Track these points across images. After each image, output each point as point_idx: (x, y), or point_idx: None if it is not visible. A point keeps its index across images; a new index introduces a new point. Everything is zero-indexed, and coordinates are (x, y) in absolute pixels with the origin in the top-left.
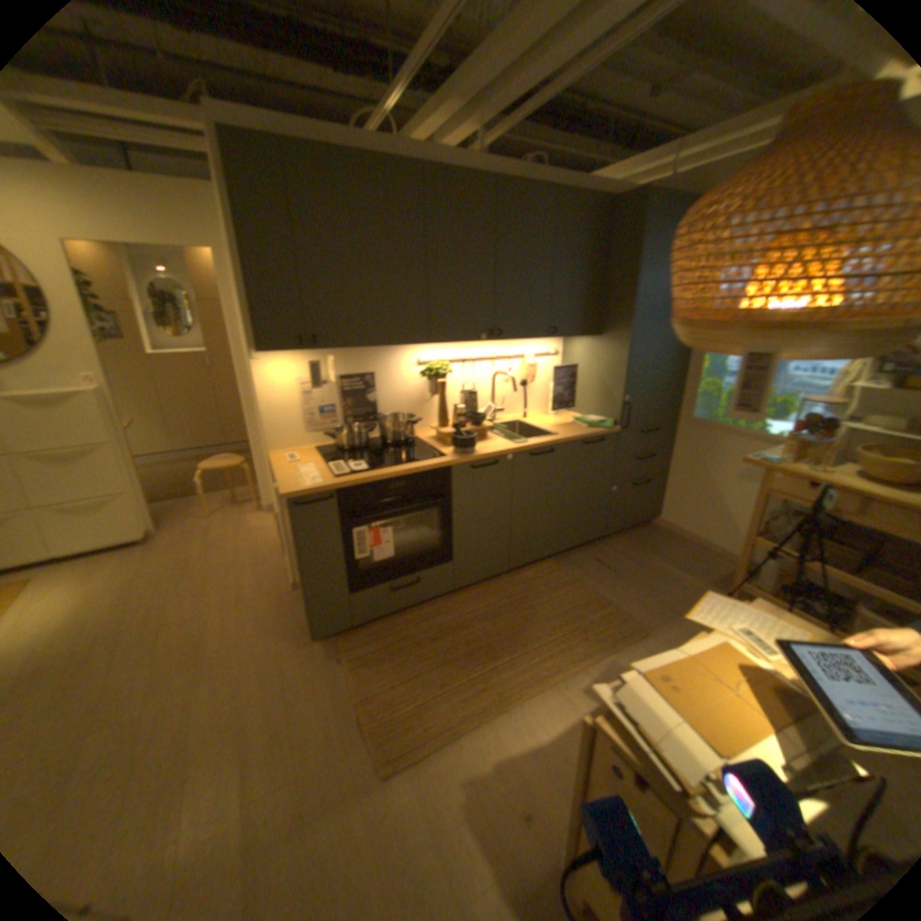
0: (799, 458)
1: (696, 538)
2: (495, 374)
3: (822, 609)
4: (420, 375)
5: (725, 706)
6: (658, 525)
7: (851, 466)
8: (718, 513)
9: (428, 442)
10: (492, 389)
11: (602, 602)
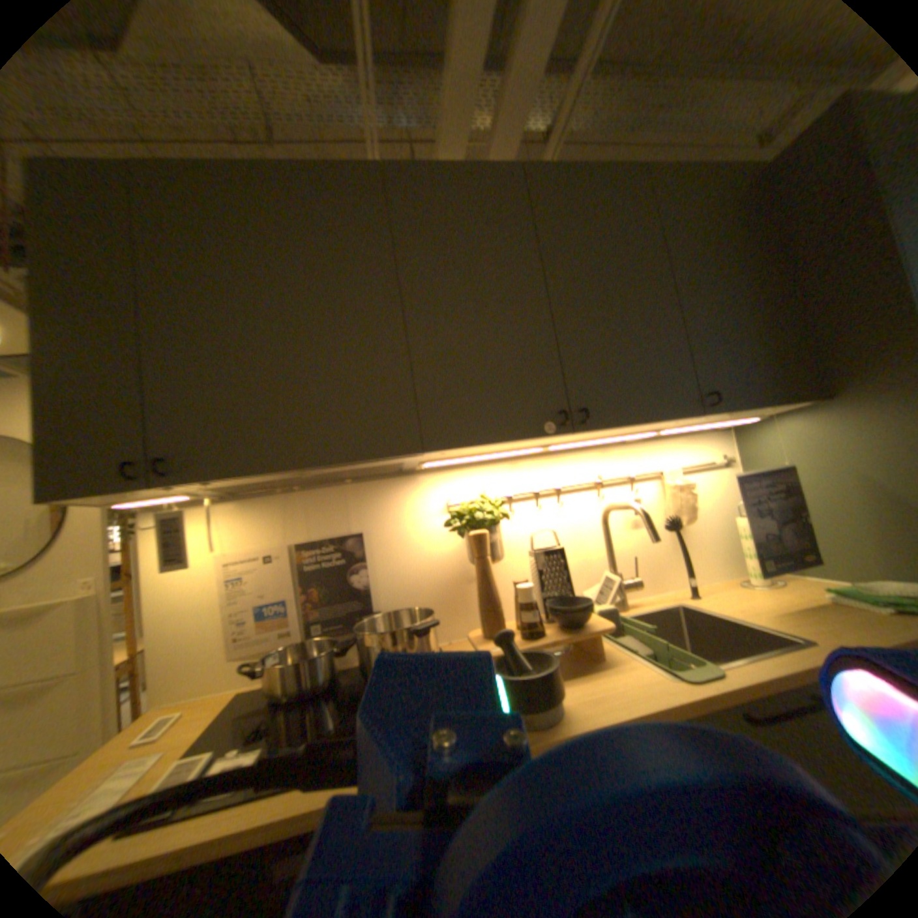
0: None
1: None
2: (607, 509)
3: None
4: (449, 524)
5: None
6: None
7: None
8: None
9: None
10: (609, 540)
11: None
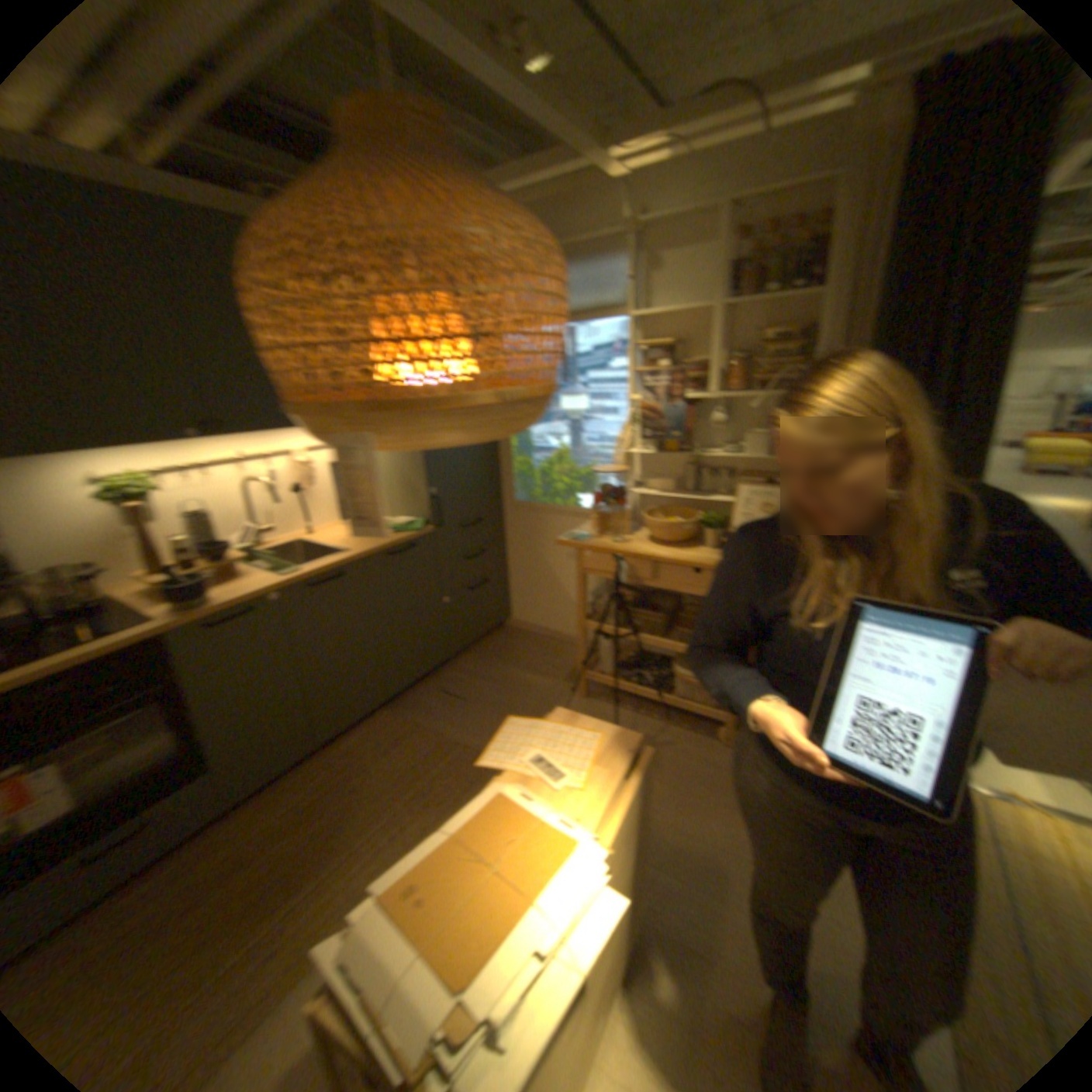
0: (603, 531)
1: (546, 630)
2: (242, 481)
3: (650, 676)
4: (90, 499)
5: (474, 900)
6: (509, 626)
7: (644, 531)
8: (559, 599)
9: (126, 602)
10: (244, 503)
11: (445, 745)
